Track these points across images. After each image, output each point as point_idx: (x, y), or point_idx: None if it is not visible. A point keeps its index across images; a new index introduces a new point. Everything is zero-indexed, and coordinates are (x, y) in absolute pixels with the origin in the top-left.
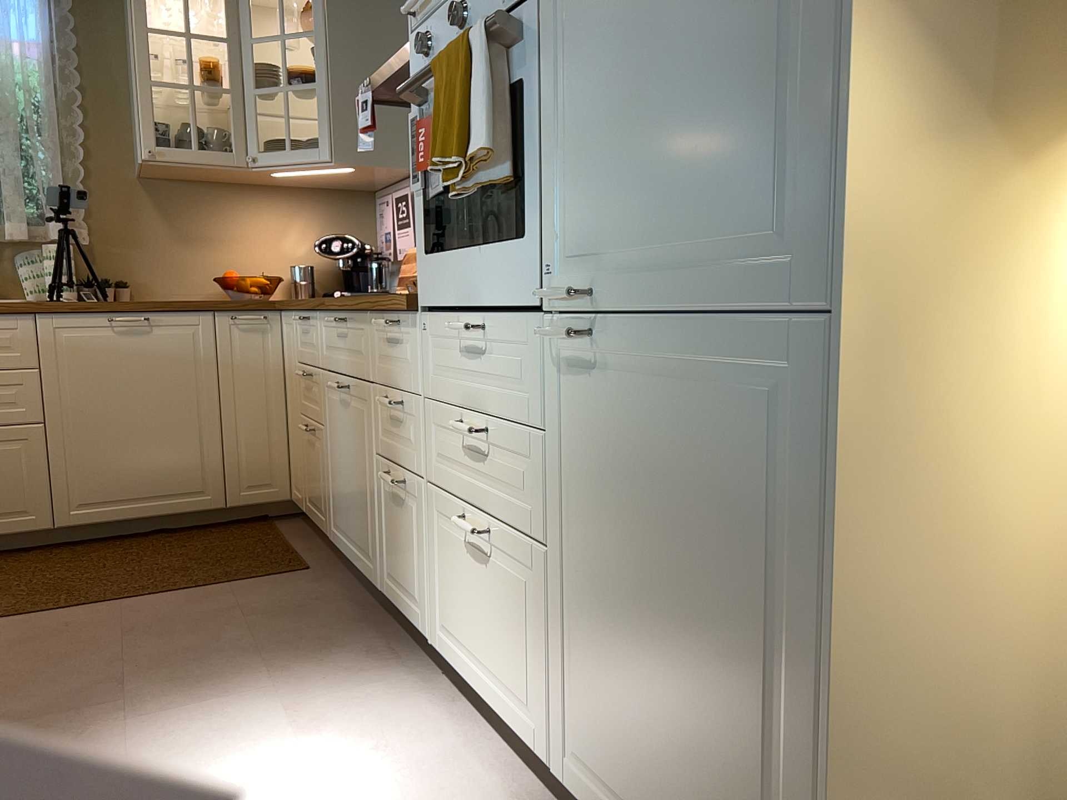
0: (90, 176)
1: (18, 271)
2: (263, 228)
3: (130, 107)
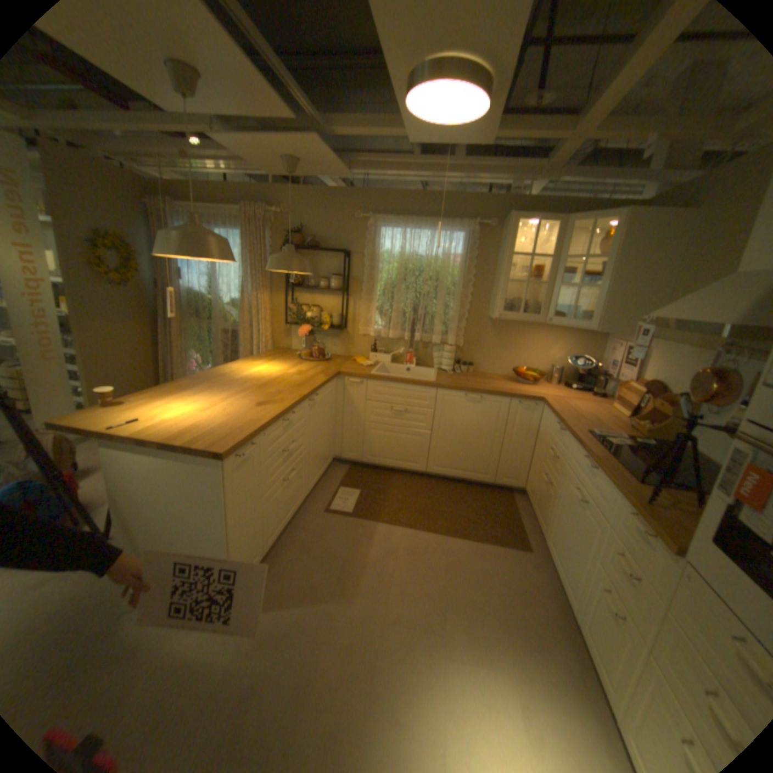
0: (468, 315)
1: (432, 353)
2: (541, 344)
3: (492, 283)
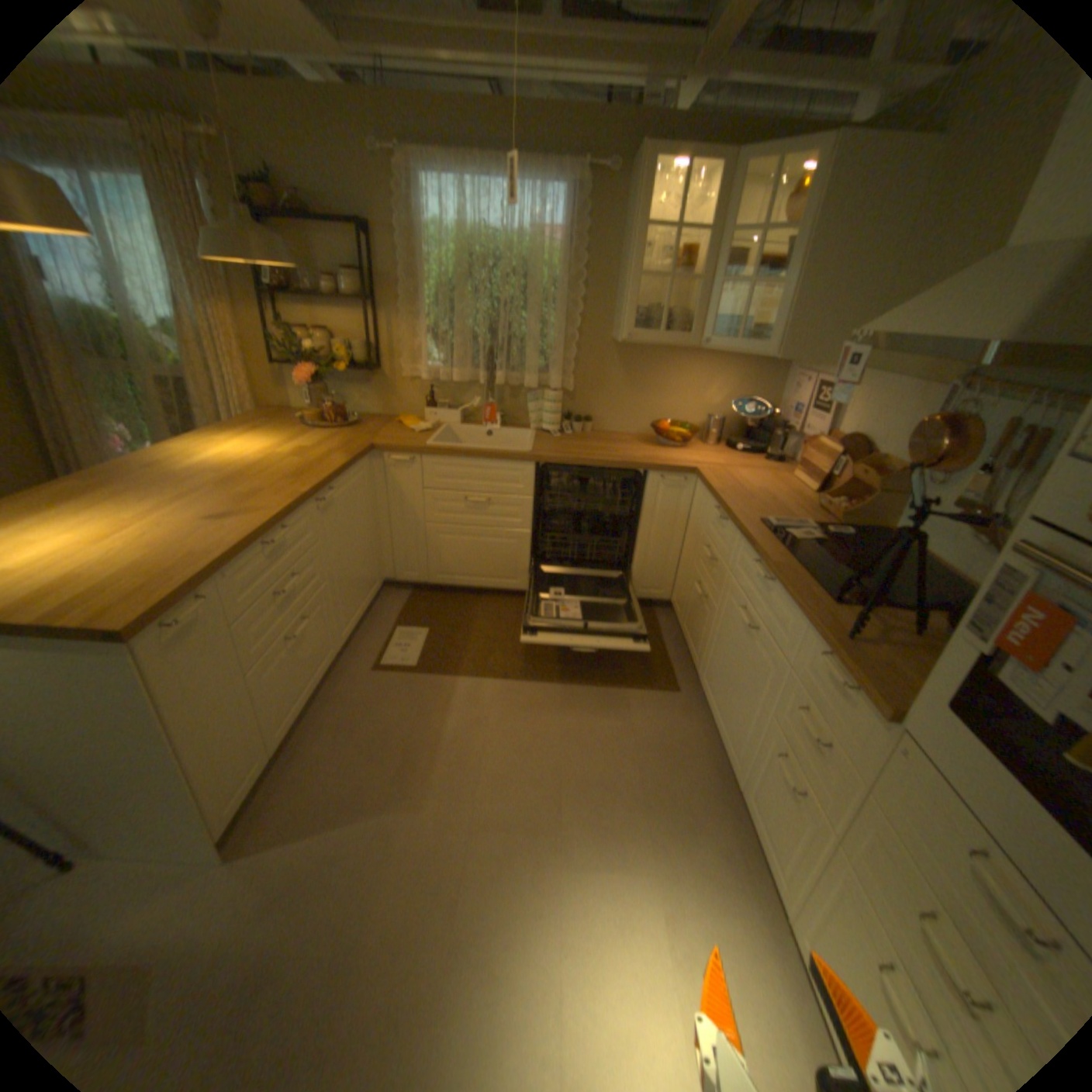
0: (580, 338)
1: (527, 405)
2: (693, 382)
3: (617, 281)
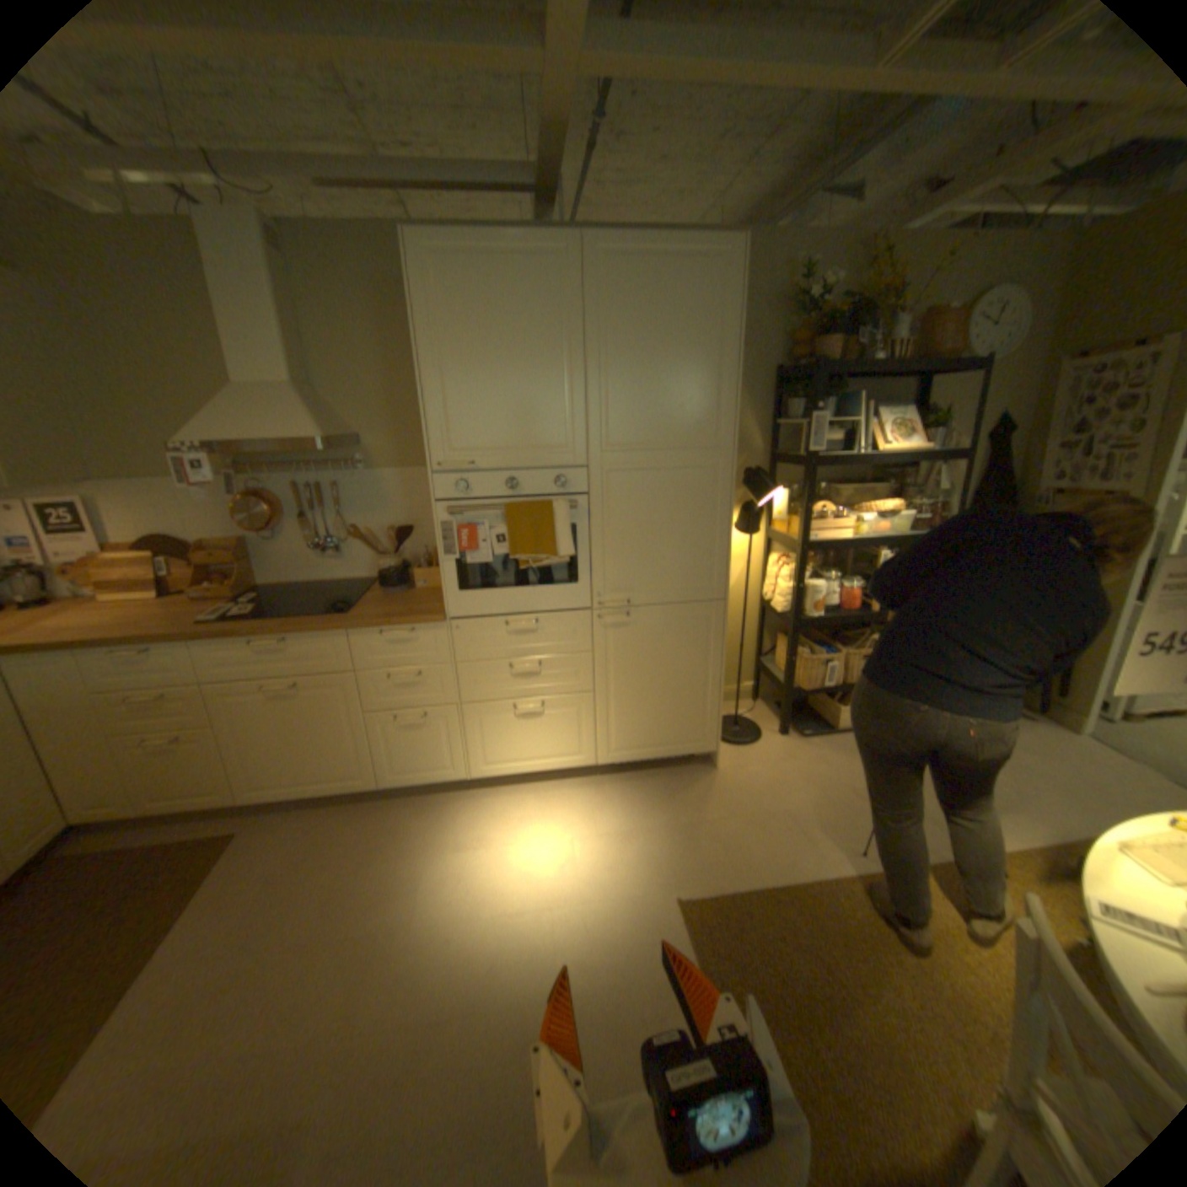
0: None
1: None
2: None
3: None
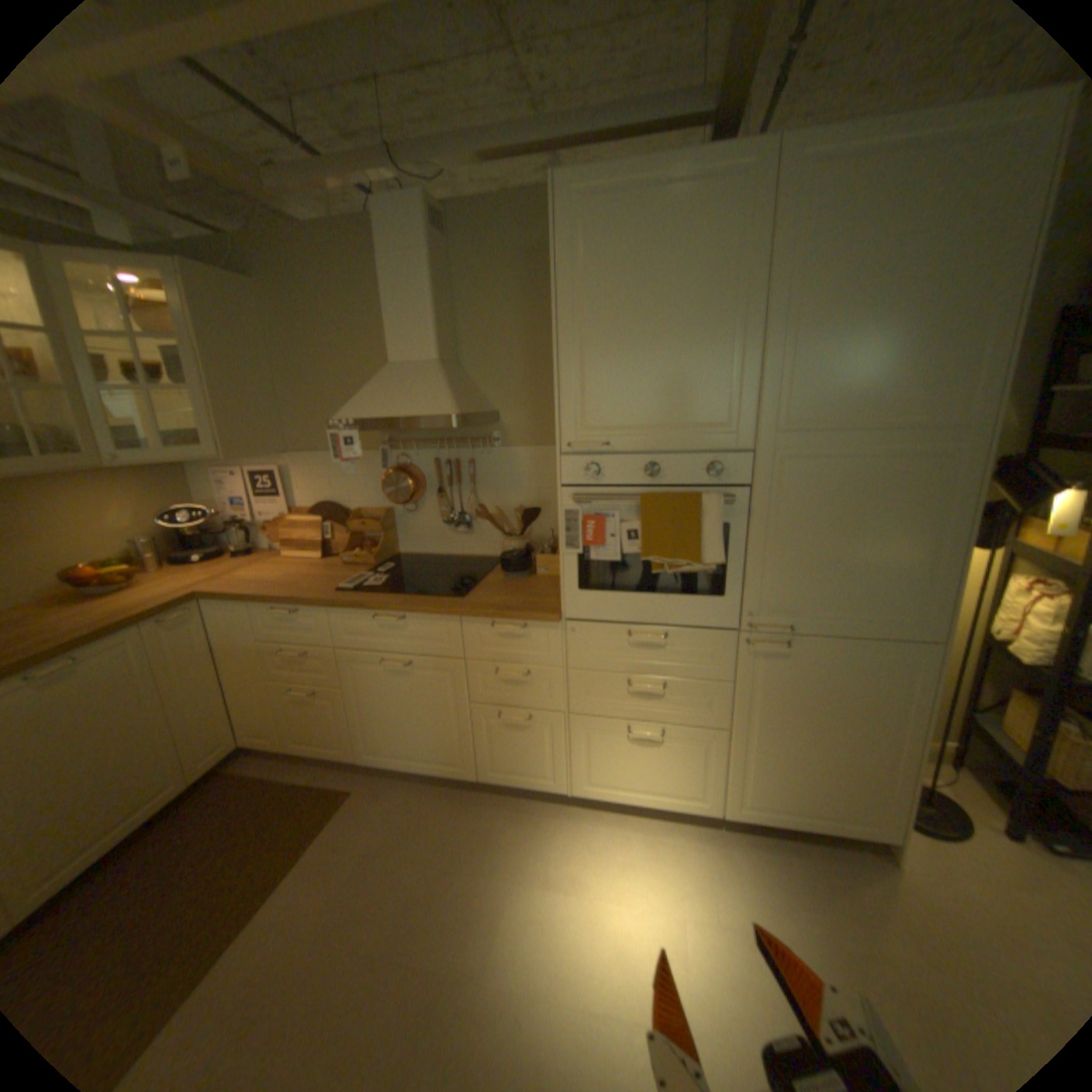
0: None
1: None
2: (79, 511)
3: None
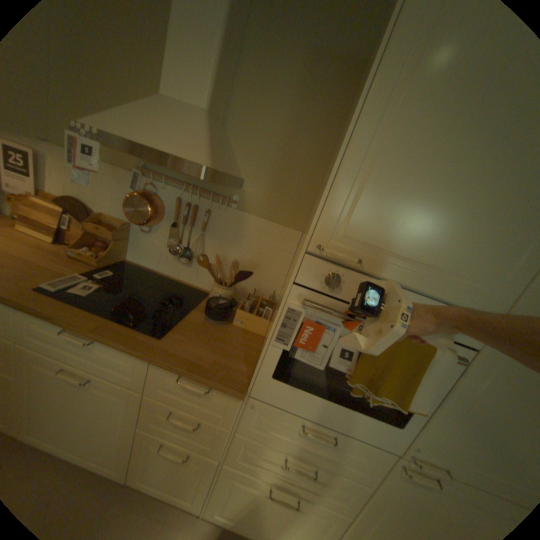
0: None
1: None
2: None
3: None
